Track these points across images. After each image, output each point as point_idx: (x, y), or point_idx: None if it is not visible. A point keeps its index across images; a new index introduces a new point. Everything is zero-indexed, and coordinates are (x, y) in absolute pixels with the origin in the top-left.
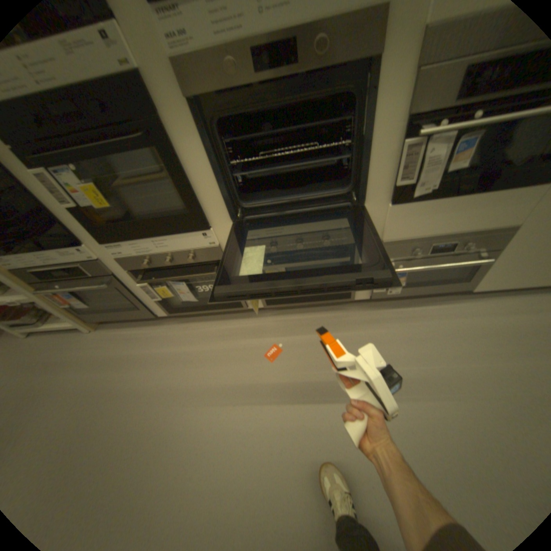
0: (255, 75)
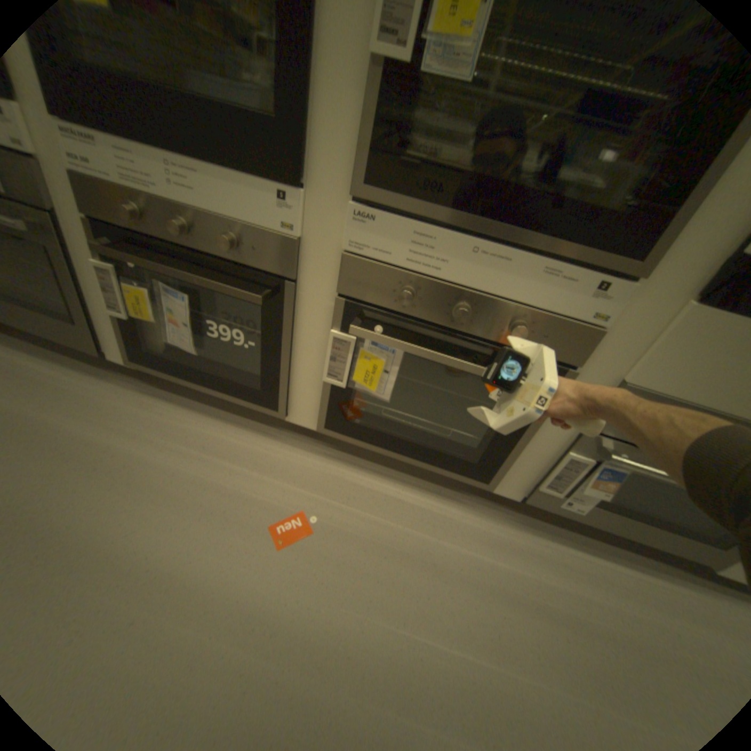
0: None
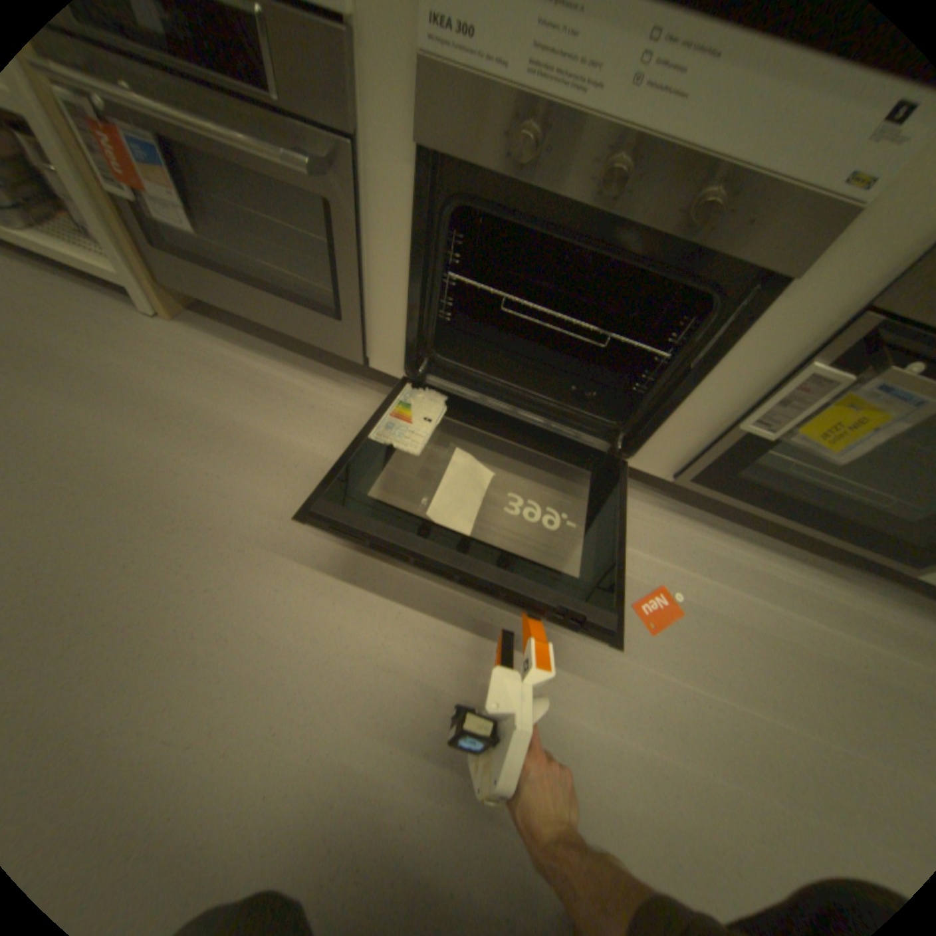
0: None
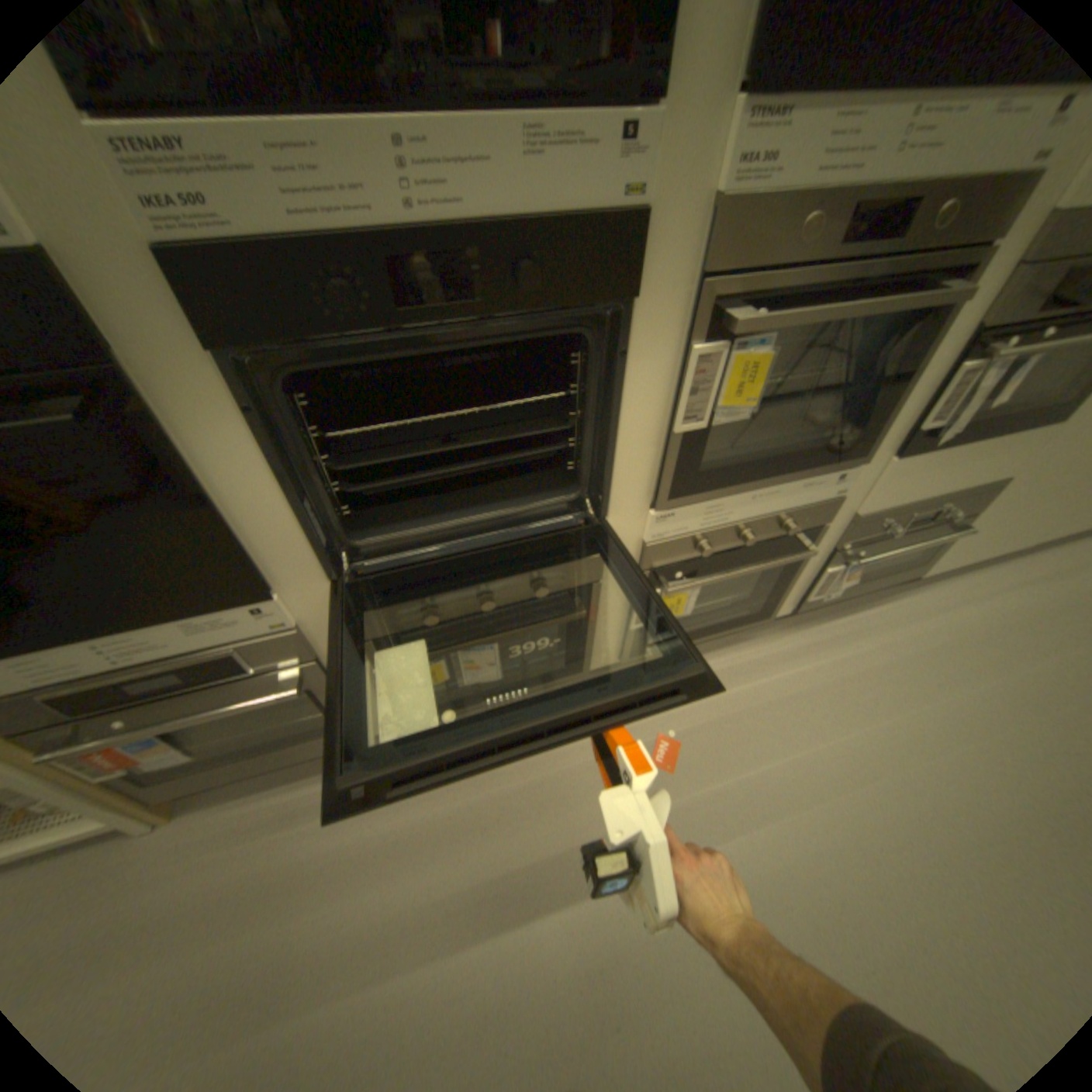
0: (839, 249)
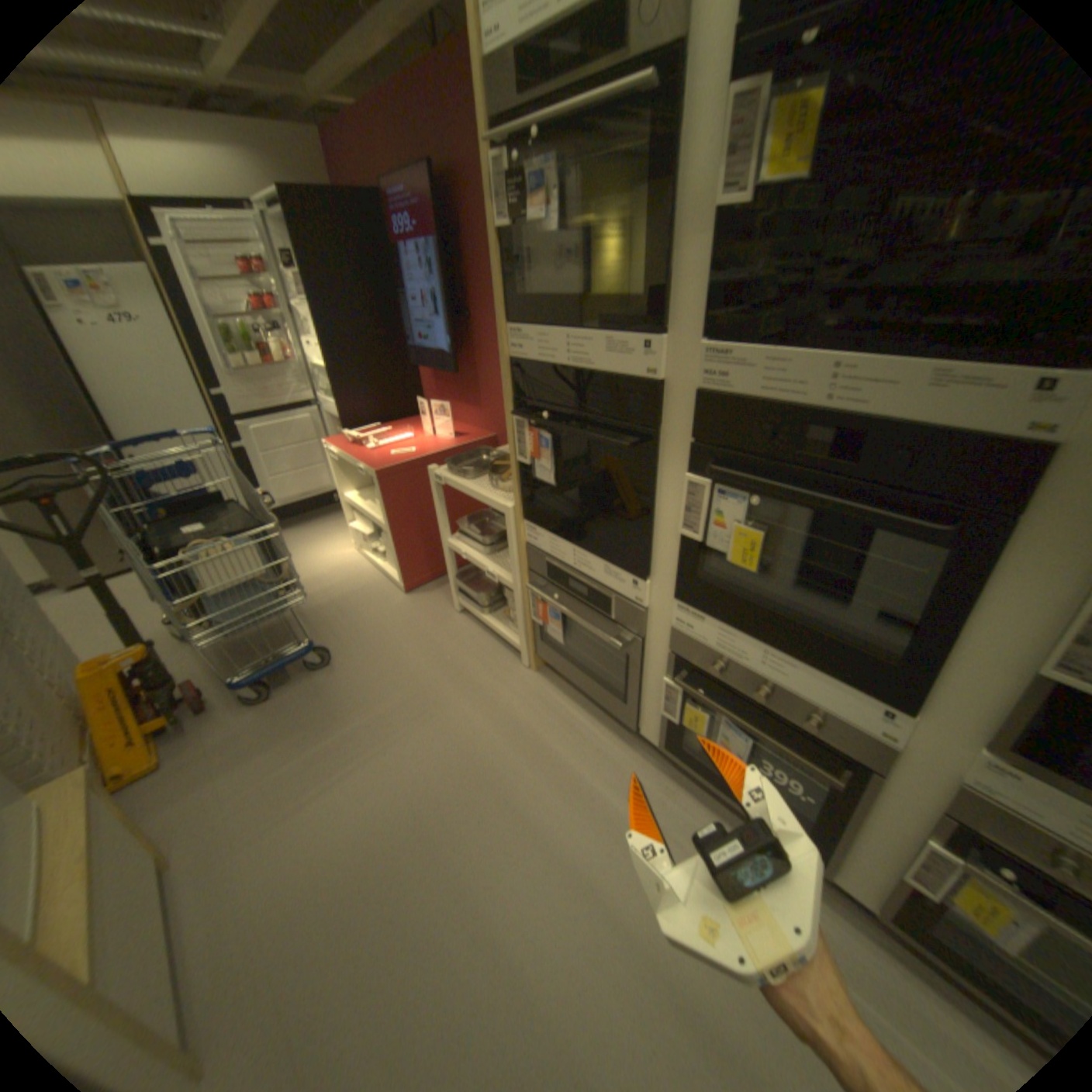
0: None
